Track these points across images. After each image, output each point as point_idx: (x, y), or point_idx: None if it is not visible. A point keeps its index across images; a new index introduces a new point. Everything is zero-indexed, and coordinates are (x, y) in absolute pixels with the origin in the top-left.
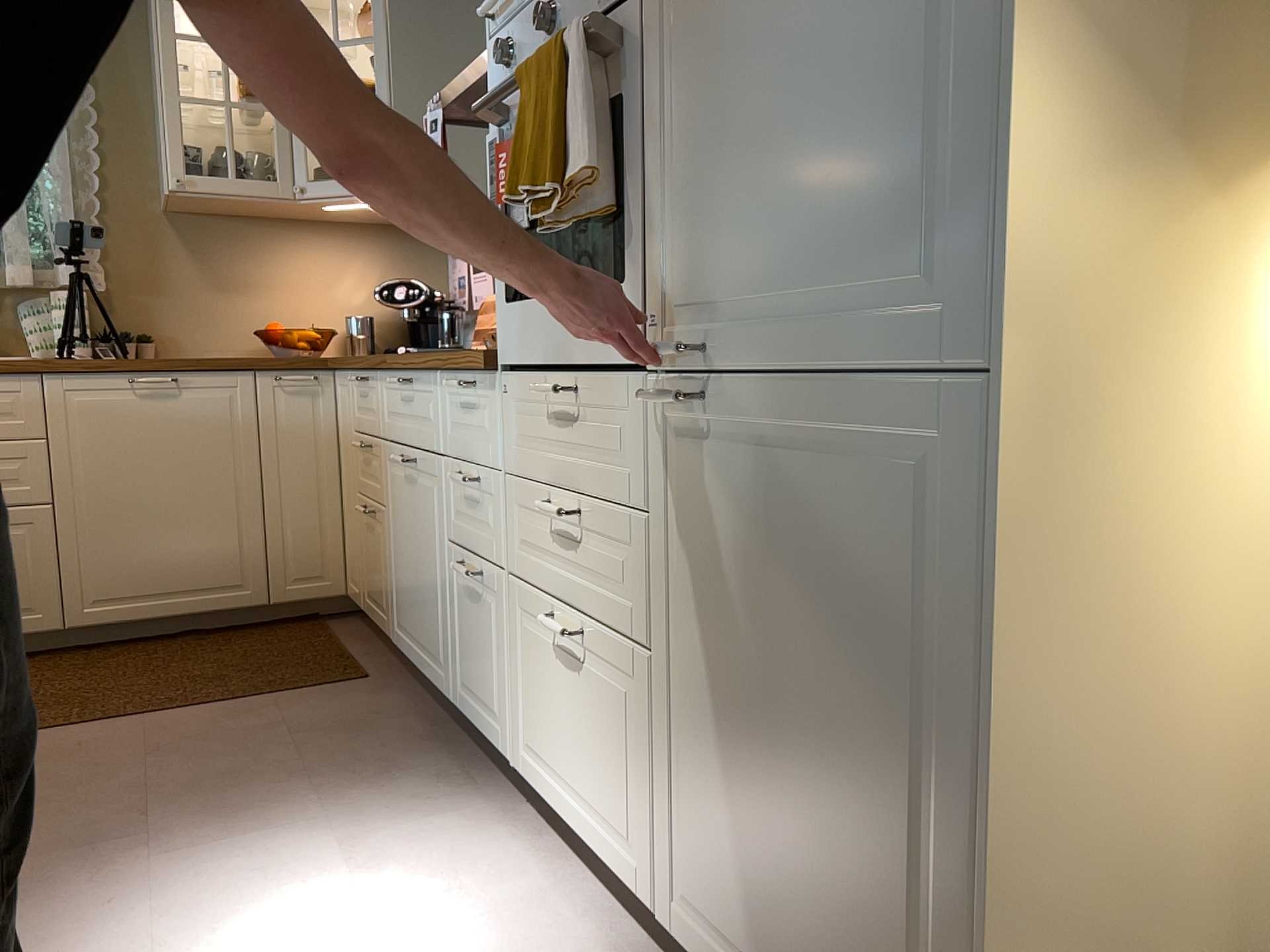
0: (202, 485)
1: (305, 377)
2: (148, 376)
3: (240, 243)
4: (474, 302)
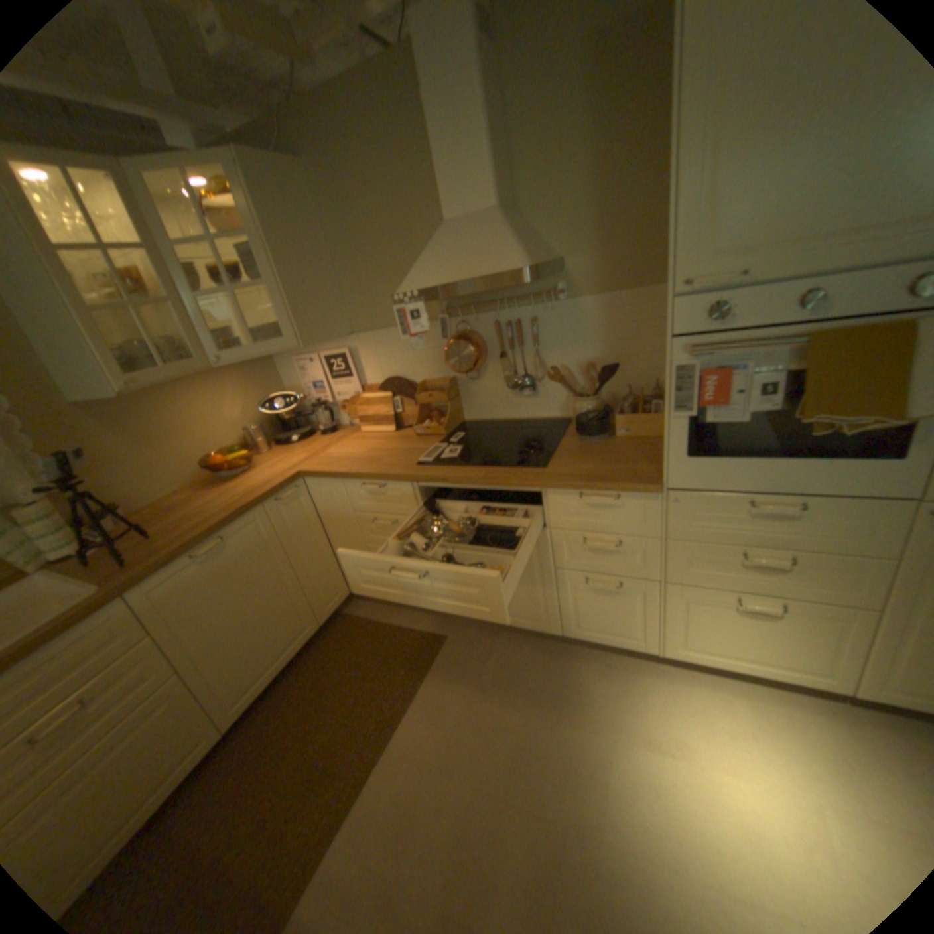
0: (263, 590)
1: (294, 490)
2: (201, 547)
3: (144, 406)
4: (337, 397)
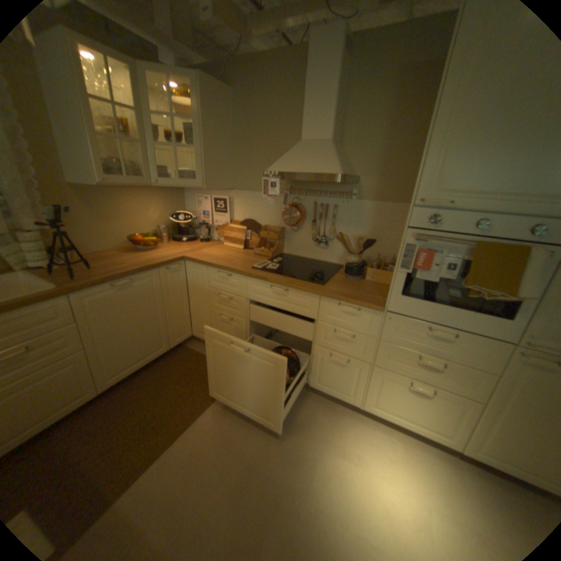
0: (145, 317)
1: (178, 266)
2: (119, 281)
3: (106, 197)
4: (215, 223)
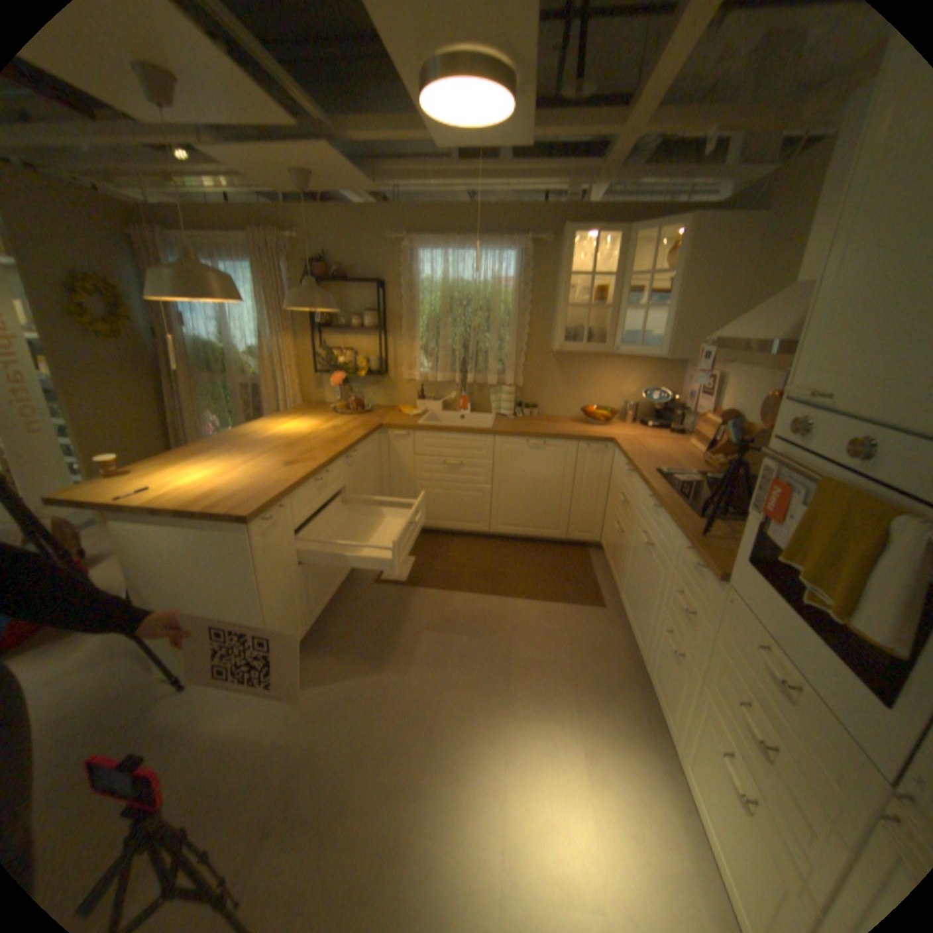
0: (547, 487)
1: (600, 448)
2: (533, 440)
3: (581, 364)
4: (697, 410)
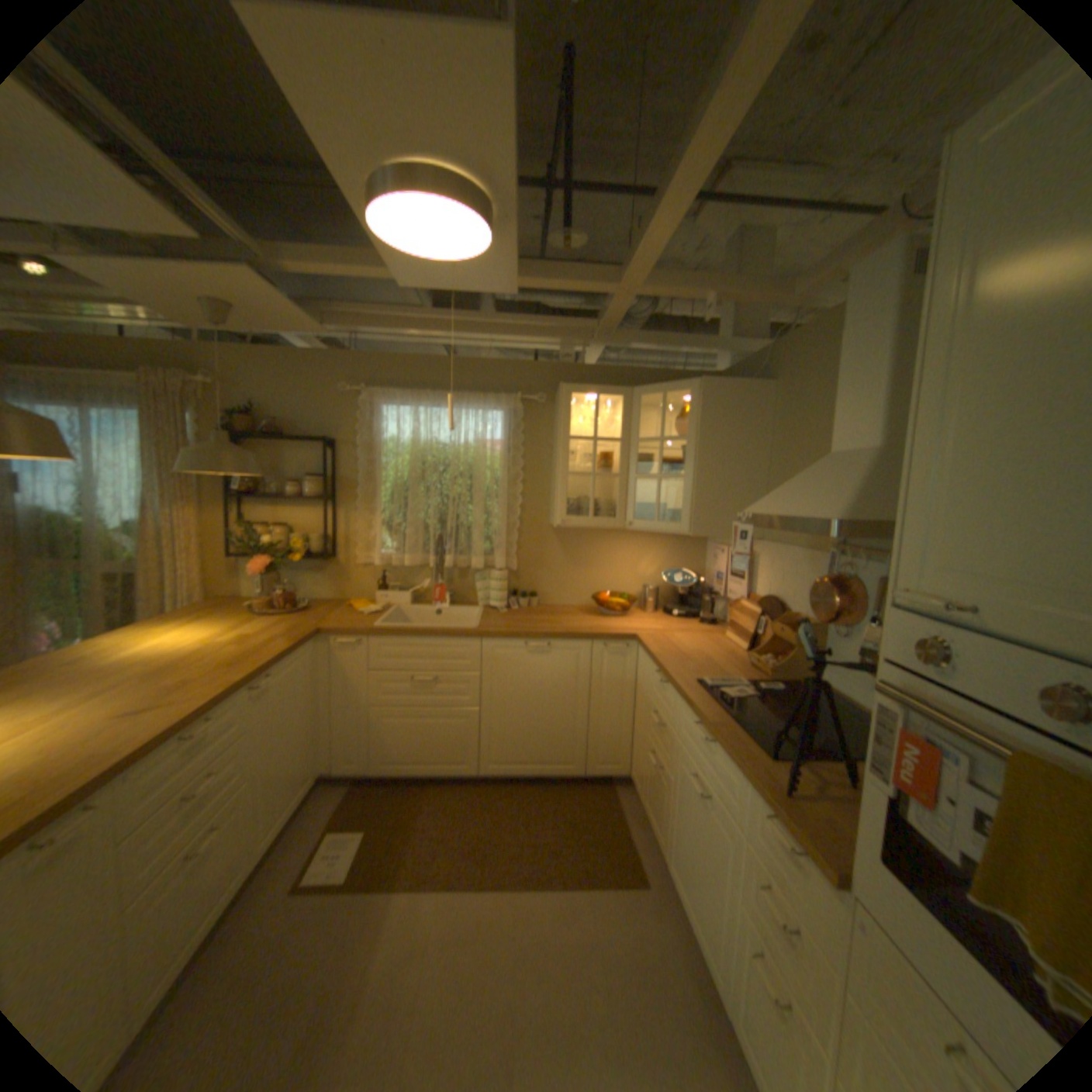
0: (557, 703)
1: (621, 647)
2: (535, 641)
3: (588, 540)
4: (729, 595)
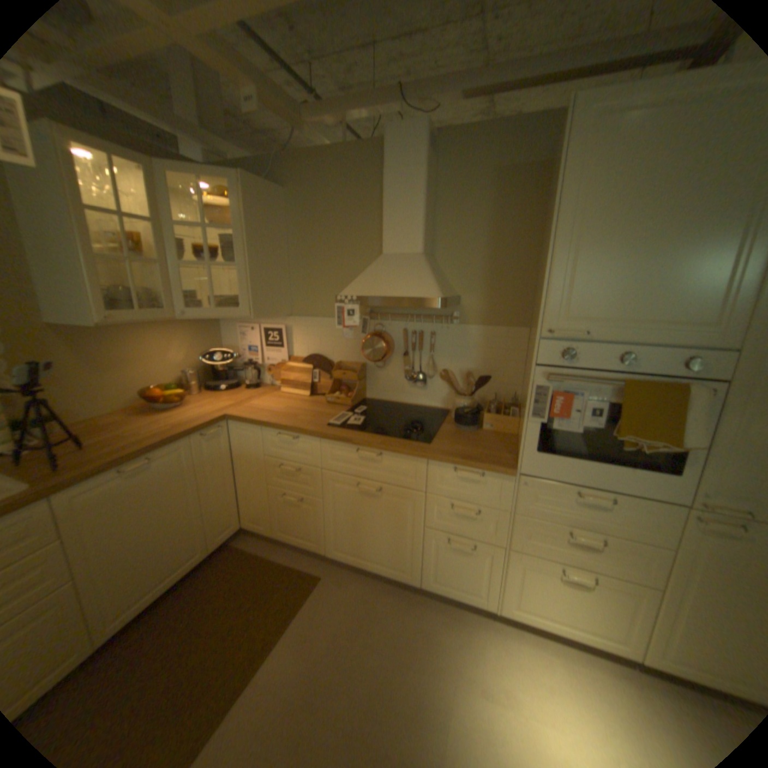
0: (168, 514)
1: (217, 431)
2: (128, 466)
3: (105, 339)
4: (266, 362)
